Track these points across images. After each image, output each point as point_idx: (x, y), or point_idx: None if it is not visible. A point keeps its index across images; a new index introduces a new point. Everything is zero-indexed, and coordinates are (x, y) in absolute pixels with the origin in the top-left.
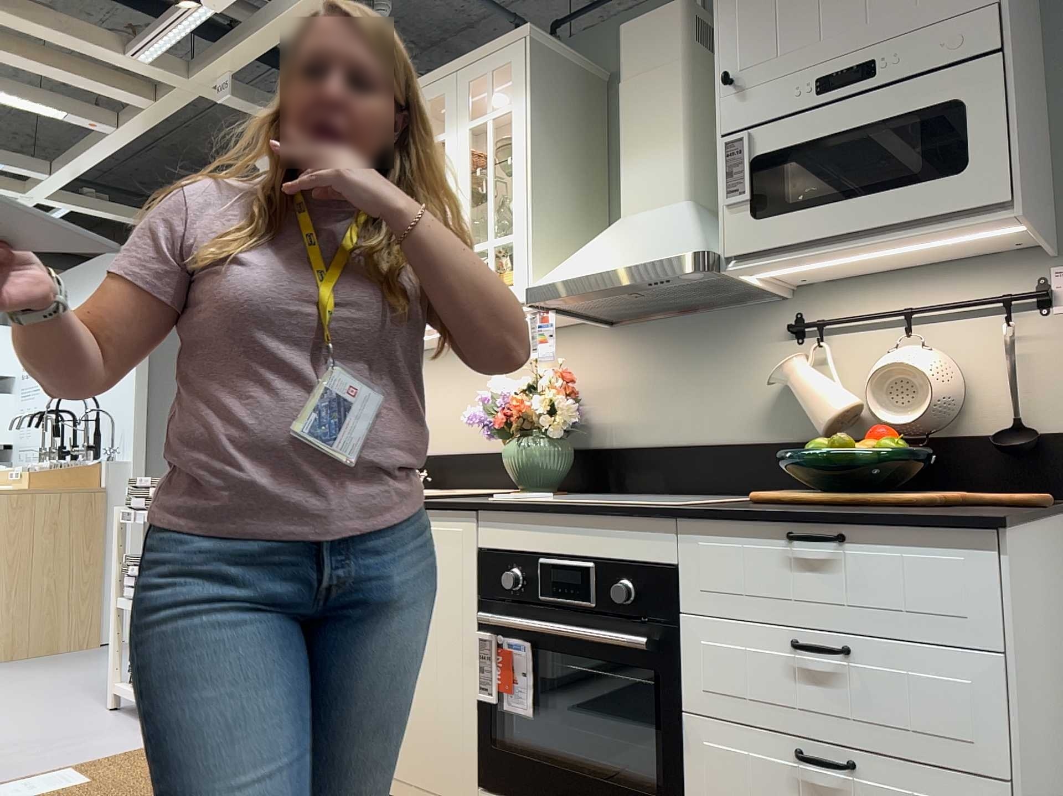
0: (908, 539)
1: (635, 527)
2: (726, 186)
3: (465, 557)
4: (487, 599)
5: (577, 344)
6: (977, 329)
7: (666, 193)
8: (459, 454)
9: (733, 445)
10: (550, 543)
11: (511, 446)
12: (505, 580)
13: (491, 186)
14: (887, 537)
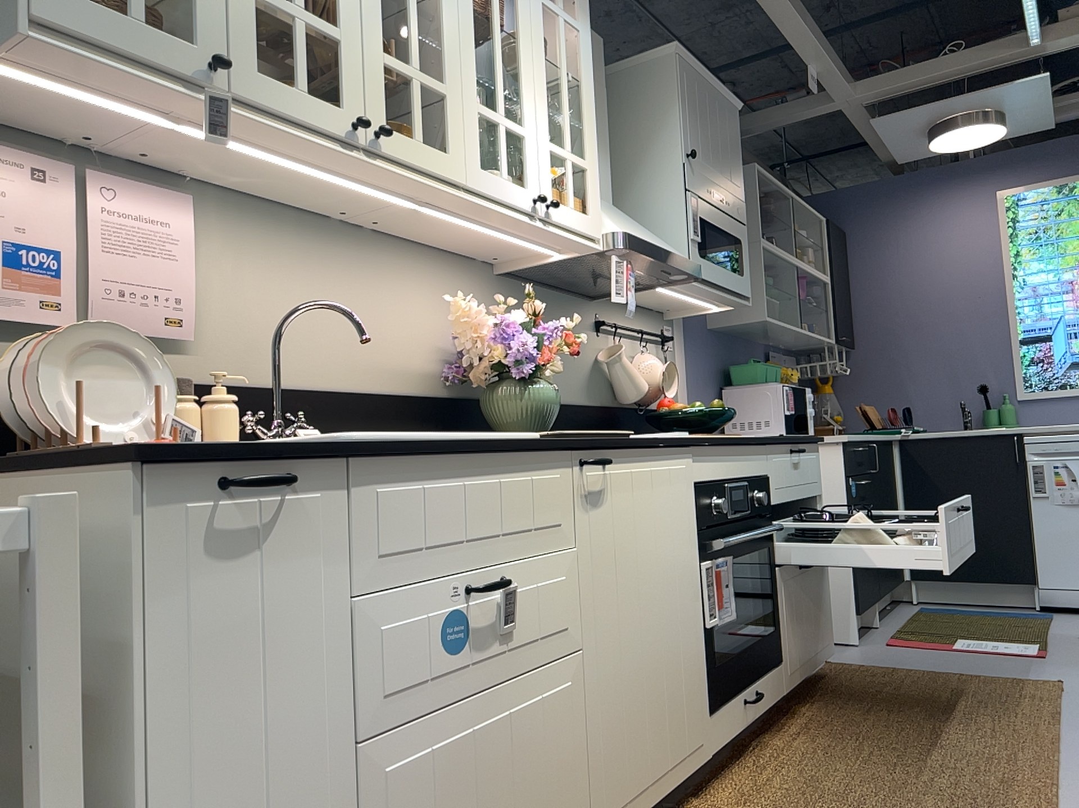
0: (809, 449)
1: (757, 451)
2: (693, 226)
3: (691, 492)
4: (703, 529)
5: (469, 281)
6: (653, 349)
7: (606, 191)
8: (325, 391)
9: (578, 405)
10: (729, 469)
11: (529, 386)
12: (713, 507)
13: (568, 94)
14: (807, 448)
